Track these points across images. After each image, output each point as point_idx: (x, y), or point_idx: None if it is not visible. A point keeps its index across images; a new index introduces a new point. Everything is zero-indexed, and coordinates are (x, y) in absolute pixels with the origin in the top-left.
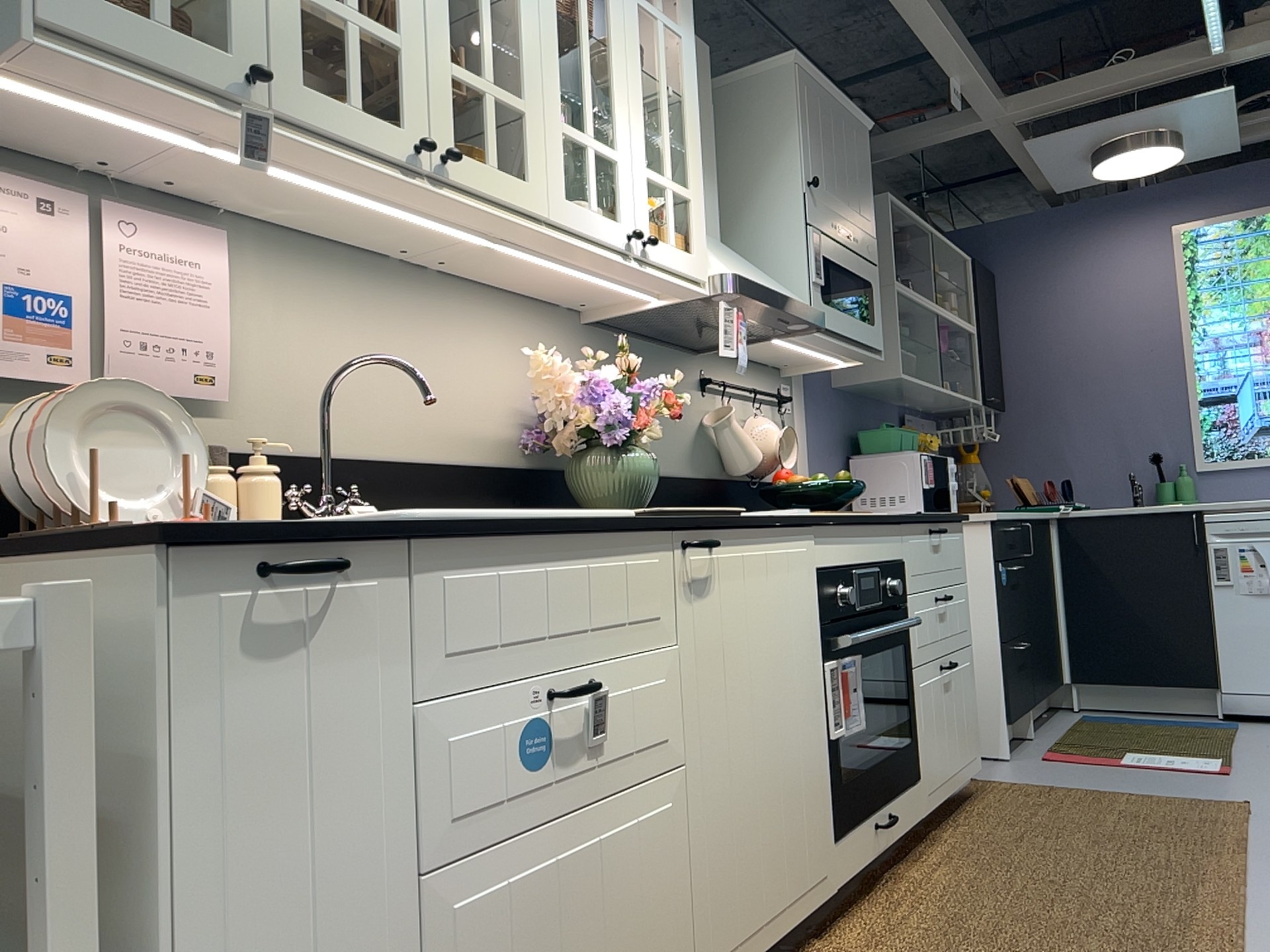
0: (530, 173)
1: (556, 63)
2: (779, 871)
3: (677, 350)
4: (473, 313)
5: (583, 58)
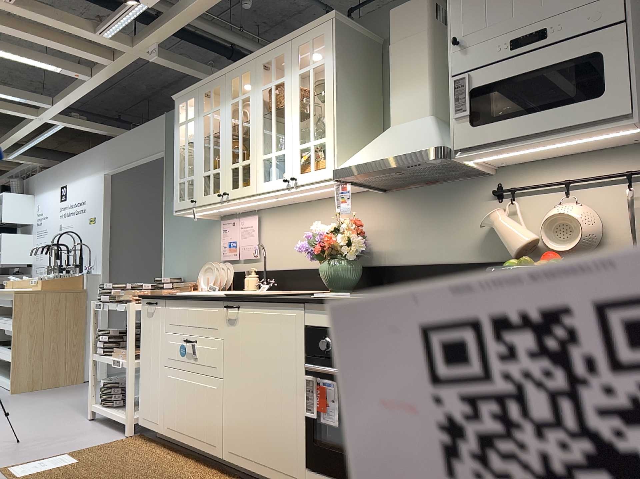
0: (250, 181)
1: (260, 136)
2: (262, 448)
3: (463, 180)
4: (326, 209)
5: (272, 123)
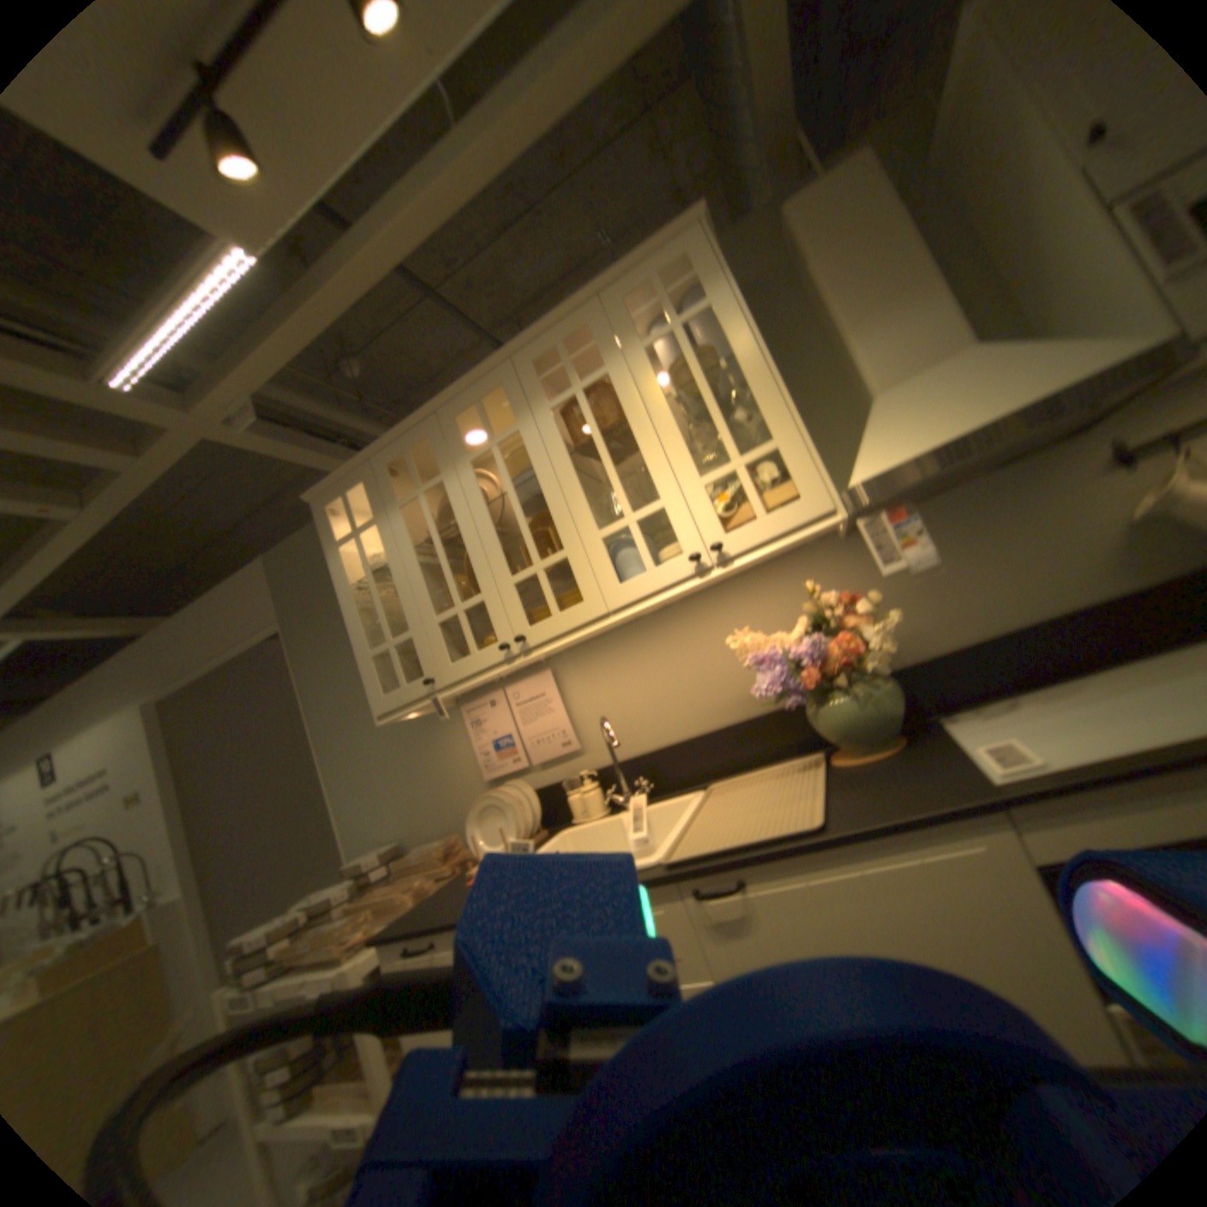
0: (583, 591)
1: (578, 493)
2: None
3: (1028, 457)
4: (716, 606)
5: (602, 458)
